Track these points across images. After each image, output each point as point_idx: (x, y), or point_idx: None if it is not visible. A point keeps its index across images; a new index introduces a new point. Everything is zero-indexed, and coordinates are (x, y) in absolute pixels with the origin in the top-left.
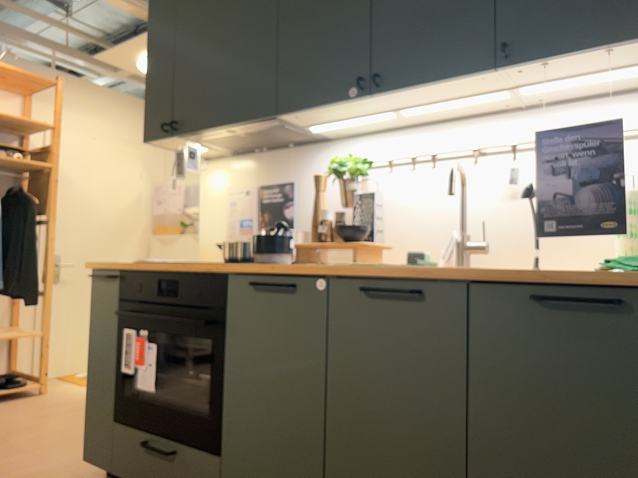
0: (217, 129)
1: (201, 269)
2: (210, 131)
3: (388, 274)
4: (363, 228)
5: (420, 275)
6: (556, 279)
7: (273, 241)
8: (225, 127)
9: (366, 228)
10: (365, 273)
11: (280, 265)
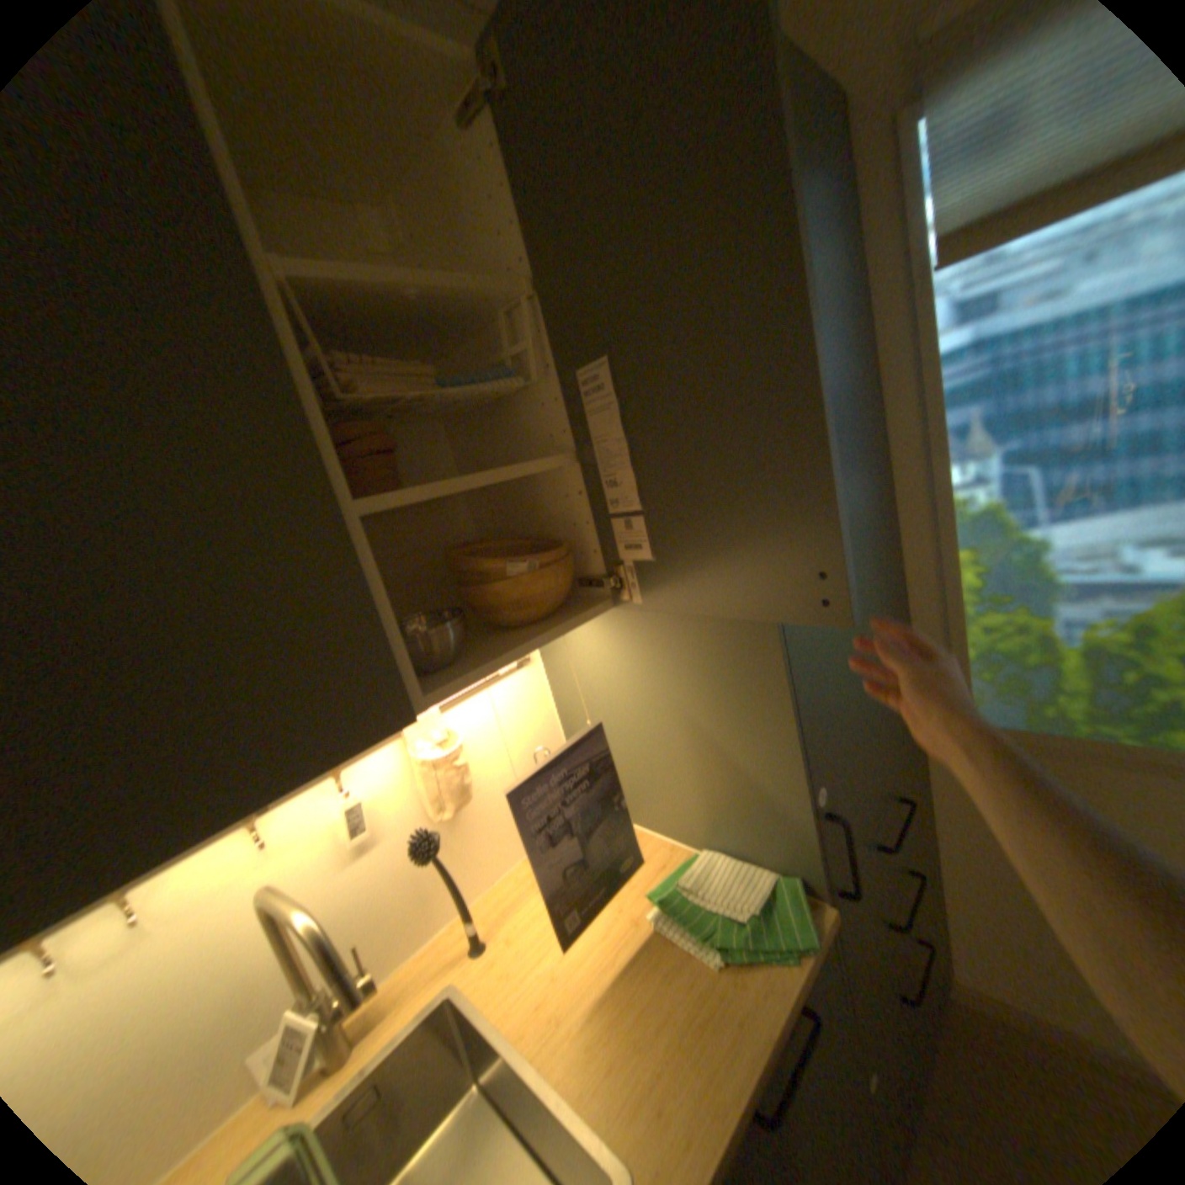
0: None
1: None
2: None
3: None
4: None
5: None
6: (769, 1071)
7: None
8: None
9: None
10: None
11: None
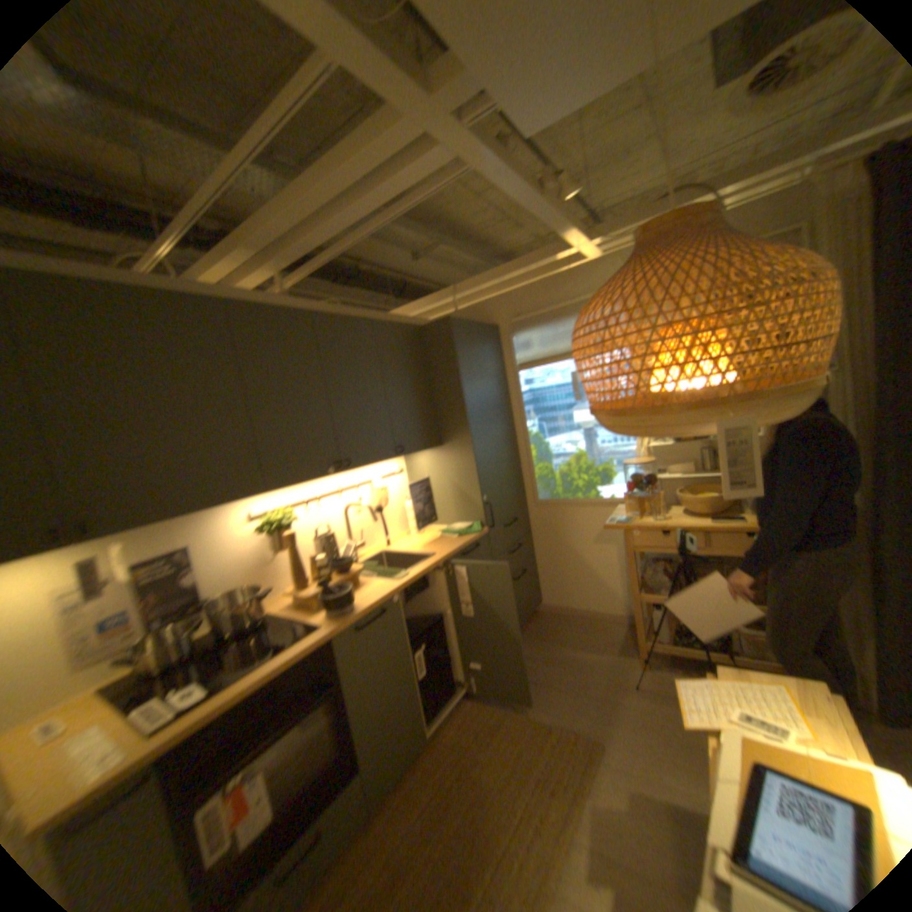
0: (174, 516)
1: (299, 652)
2: (159, 520)
3: (420, 572)
4: (347, 558)
5: (435, 564)
6: (466, 544)
7: (349, 591)
8: (190, 512)
9: (338, 557)
10: (417, 577)
11: (356, 604)
